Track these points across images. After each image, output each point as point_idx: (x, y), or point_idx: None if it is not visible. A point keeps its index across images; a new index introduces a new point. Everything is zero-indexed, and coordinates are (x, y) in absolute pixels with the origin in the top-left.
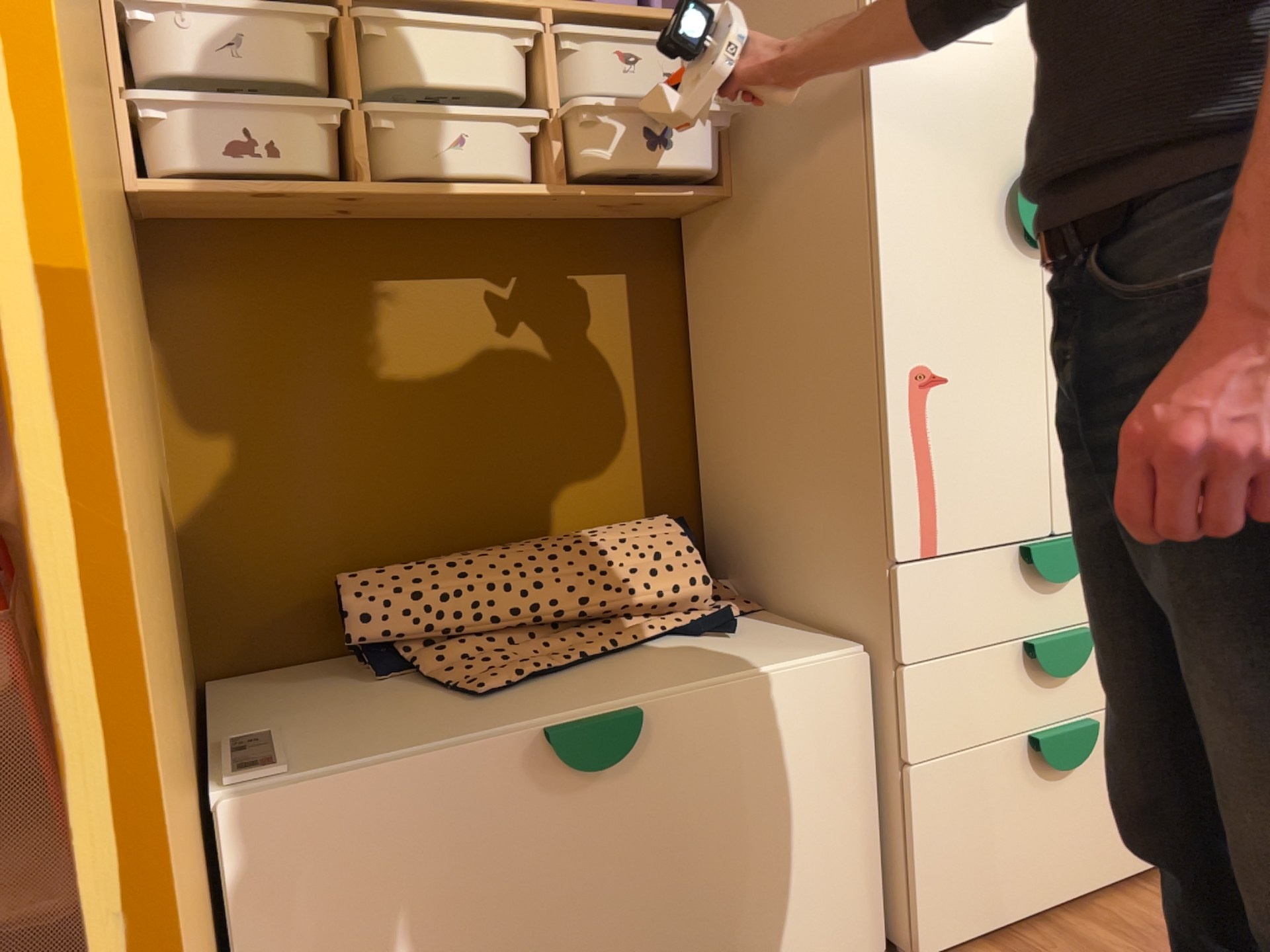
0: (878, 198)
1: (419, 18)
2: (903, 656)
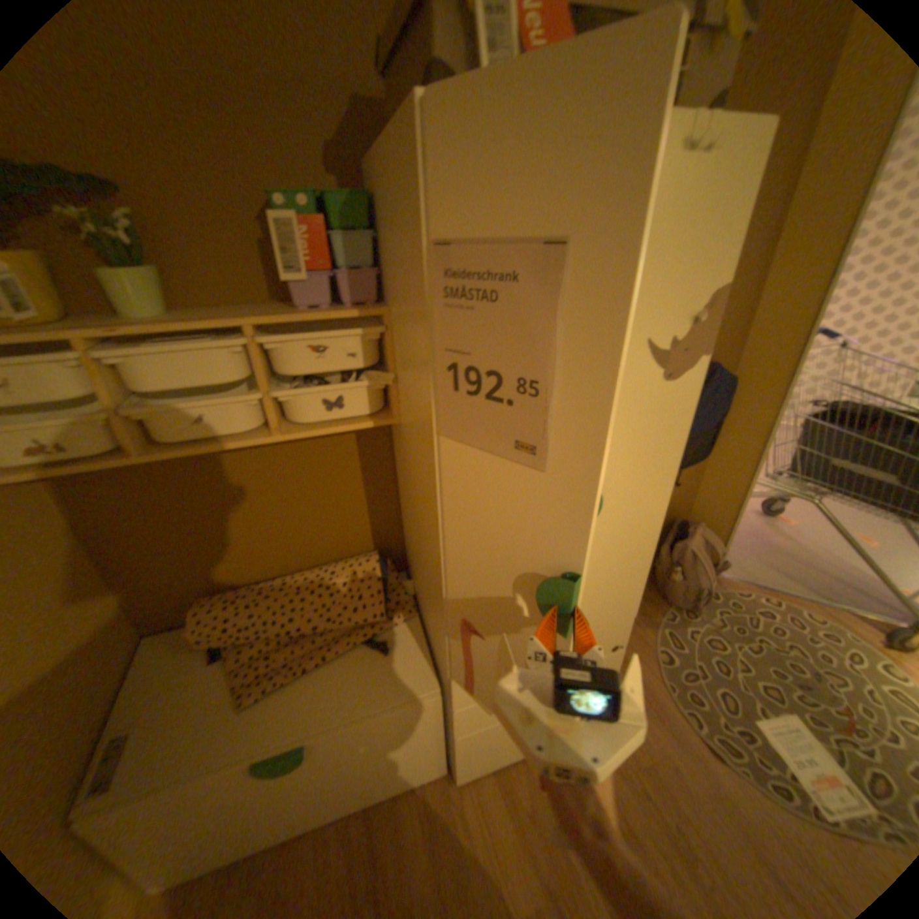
0: (445, 526)
1: (142, 350)
2: (453, 706)
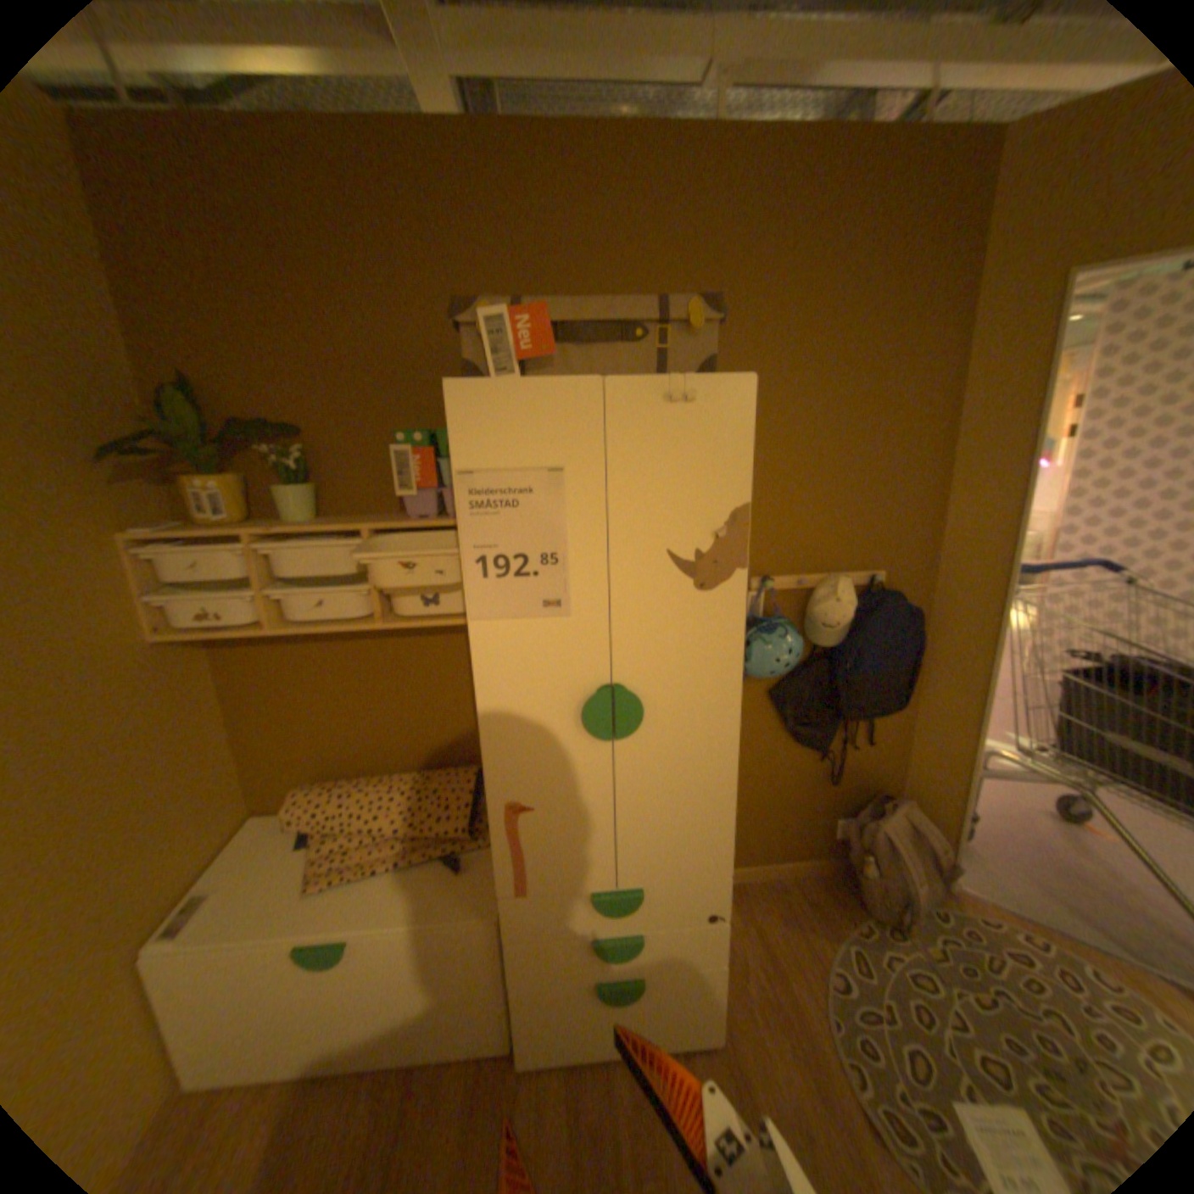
0: (480, 712)
1: (284, 546)
2: (504, 940)
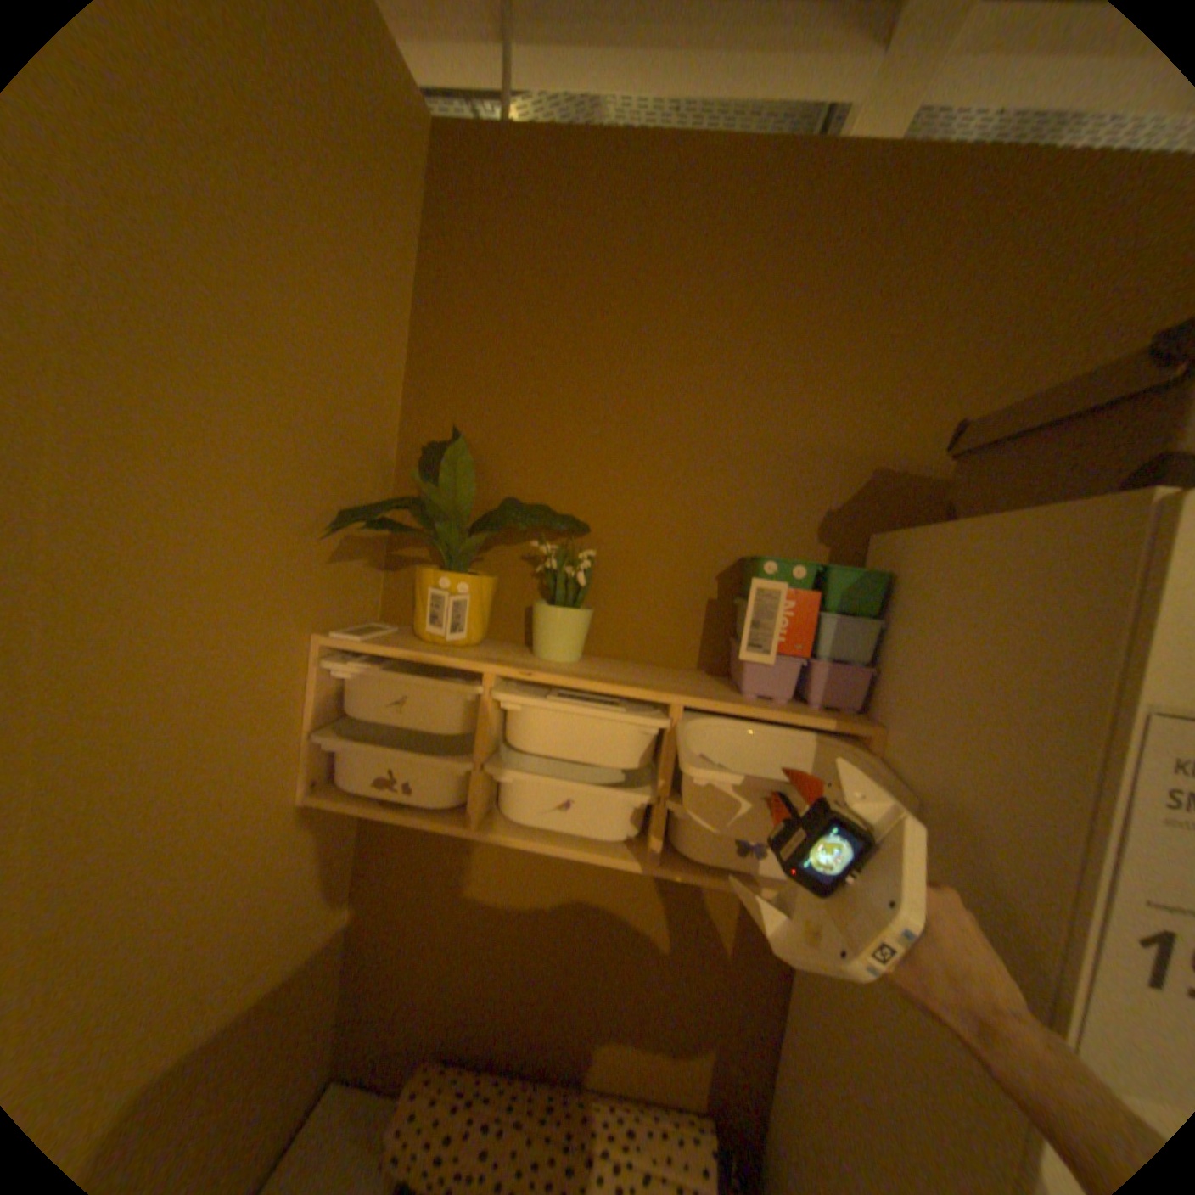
0: None
1: (548, 703)
2: None
